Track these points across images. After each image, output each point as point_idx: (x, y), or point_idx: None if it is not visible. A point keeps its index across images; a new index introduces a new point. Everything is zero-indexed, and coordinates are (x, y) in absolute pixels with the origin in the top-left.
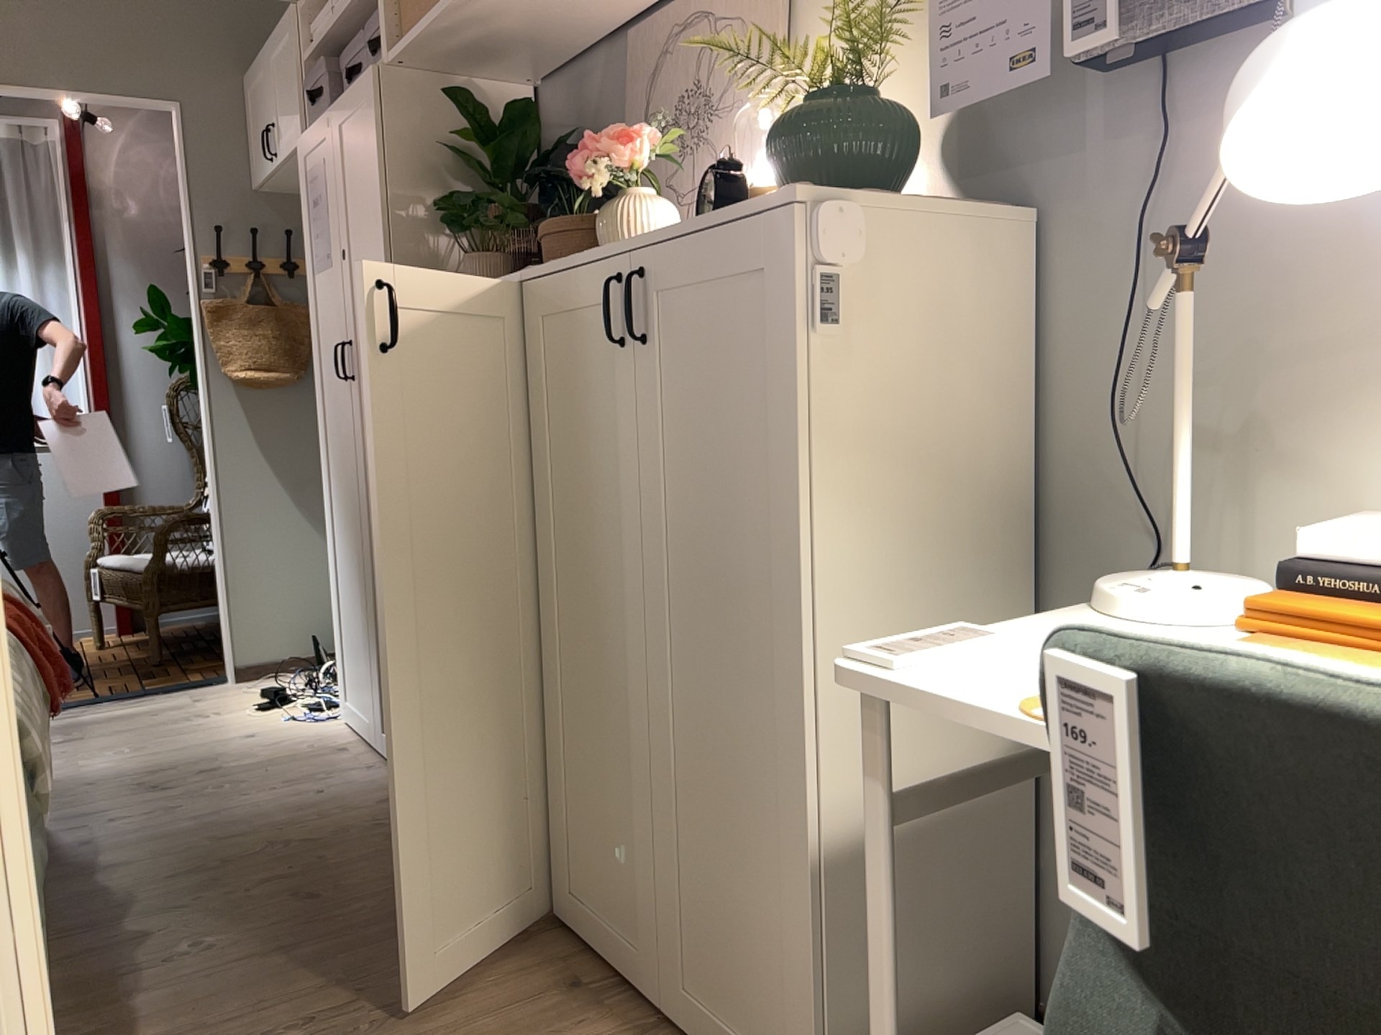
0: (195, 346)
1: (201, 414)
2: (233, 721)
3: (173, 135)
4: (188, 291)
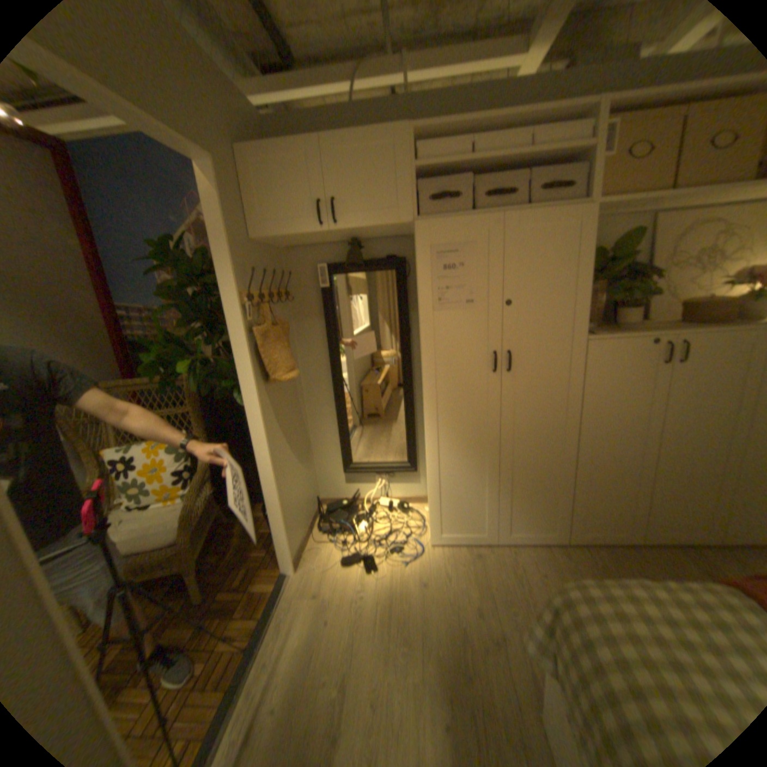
0: (244, 364)
1: (248, 414)
2: (386, 588)
3: (200, 185)
4: (229, 321)
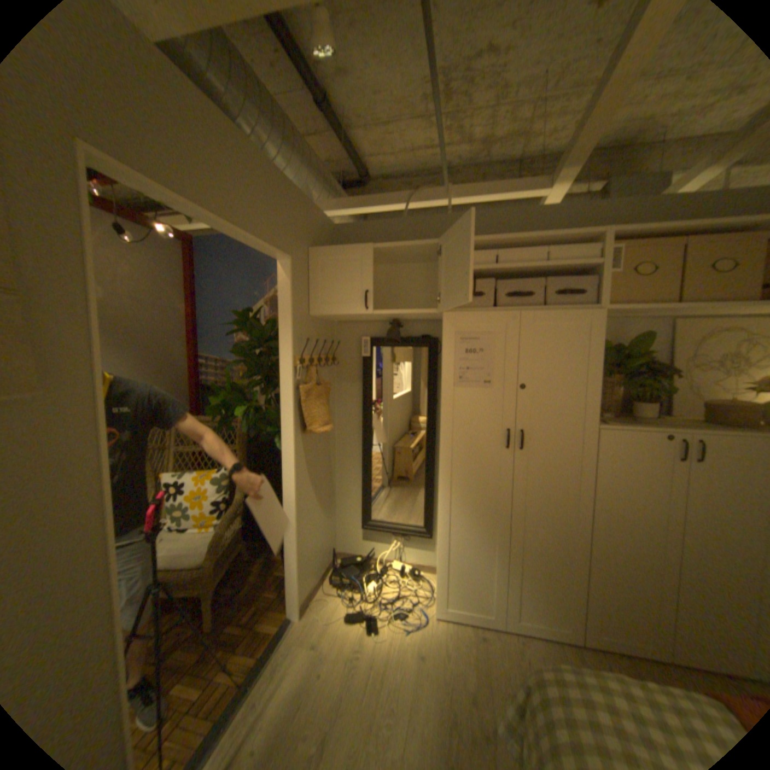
0: (287, 414)
1: (284, 457)
2: (383, 654)
3: (279, 276)
4: (282, 378)
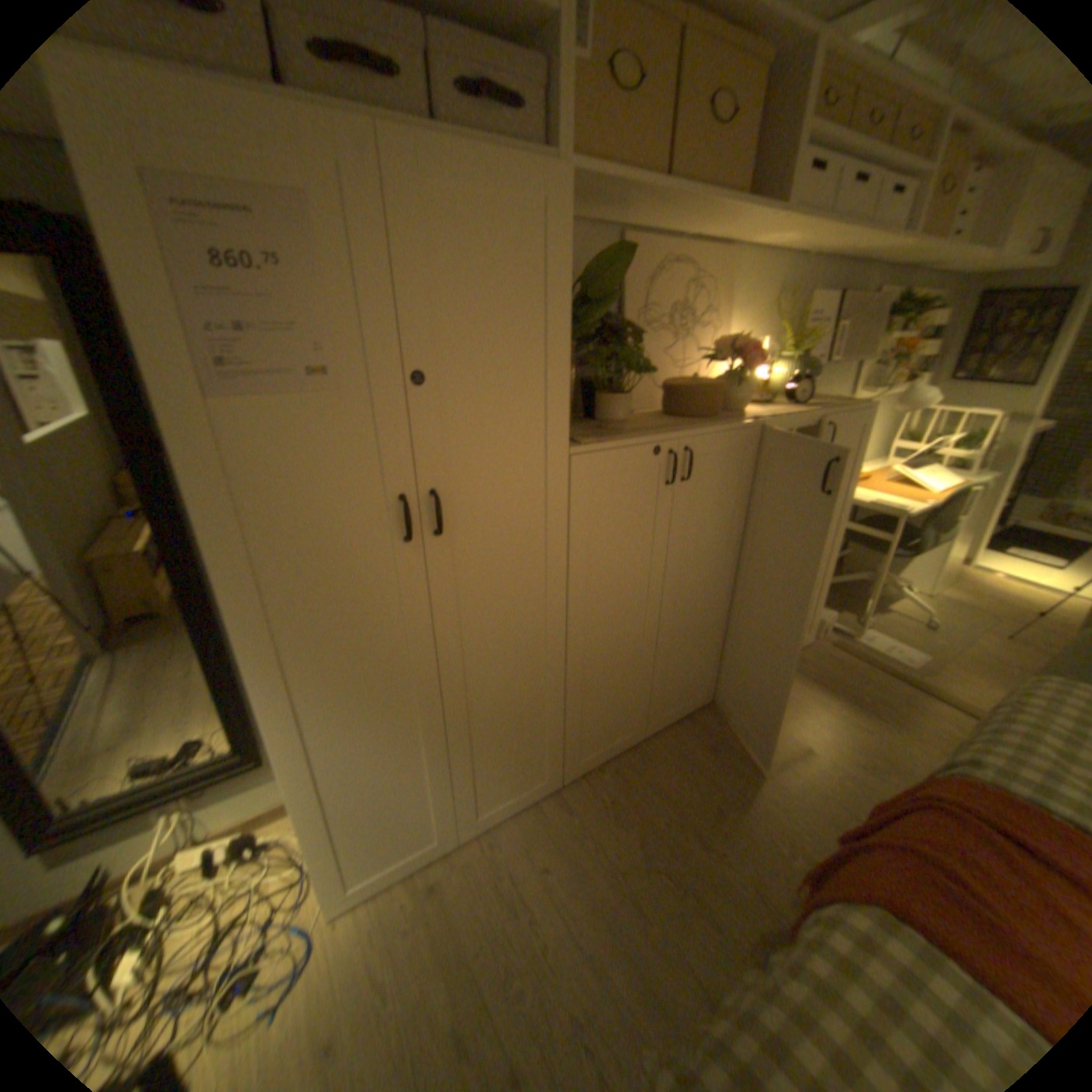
0: None
1: None
2: None
3: None
4: None
